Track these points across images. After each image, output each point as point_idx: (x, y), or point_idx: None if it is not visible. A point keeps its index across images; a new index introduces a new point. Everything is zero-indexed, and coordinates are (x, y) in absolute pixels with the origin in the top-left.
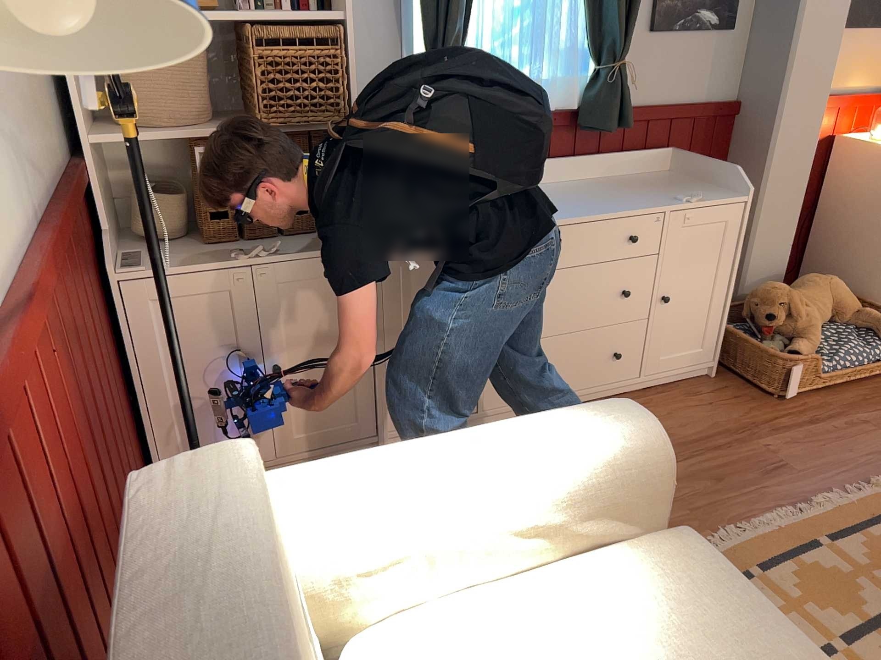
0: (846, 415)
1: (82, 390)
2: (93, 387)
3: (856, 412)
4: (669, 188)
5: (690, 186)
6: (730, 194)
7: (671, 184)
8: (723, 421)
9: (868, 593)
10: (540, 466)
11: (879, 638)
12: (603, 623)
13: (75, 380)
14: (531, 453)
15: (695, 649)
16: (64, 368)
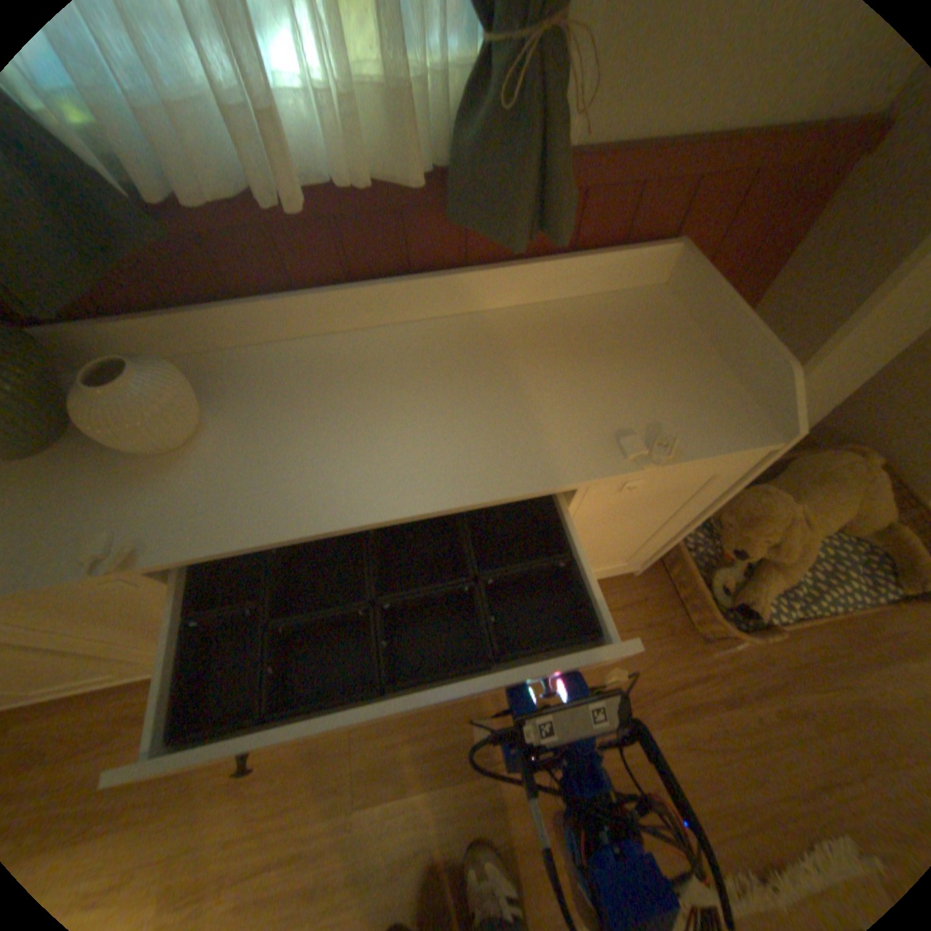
0: (784, 691)
1: None
2: None
3: (800, 686)
4: (628, 375)
5: (677, 364)
6: (749, 420)
7: (640, 351)
8: (612, 678)
9: None
10: None
11: None
12: None
13: None
14: None
15: None
16: None
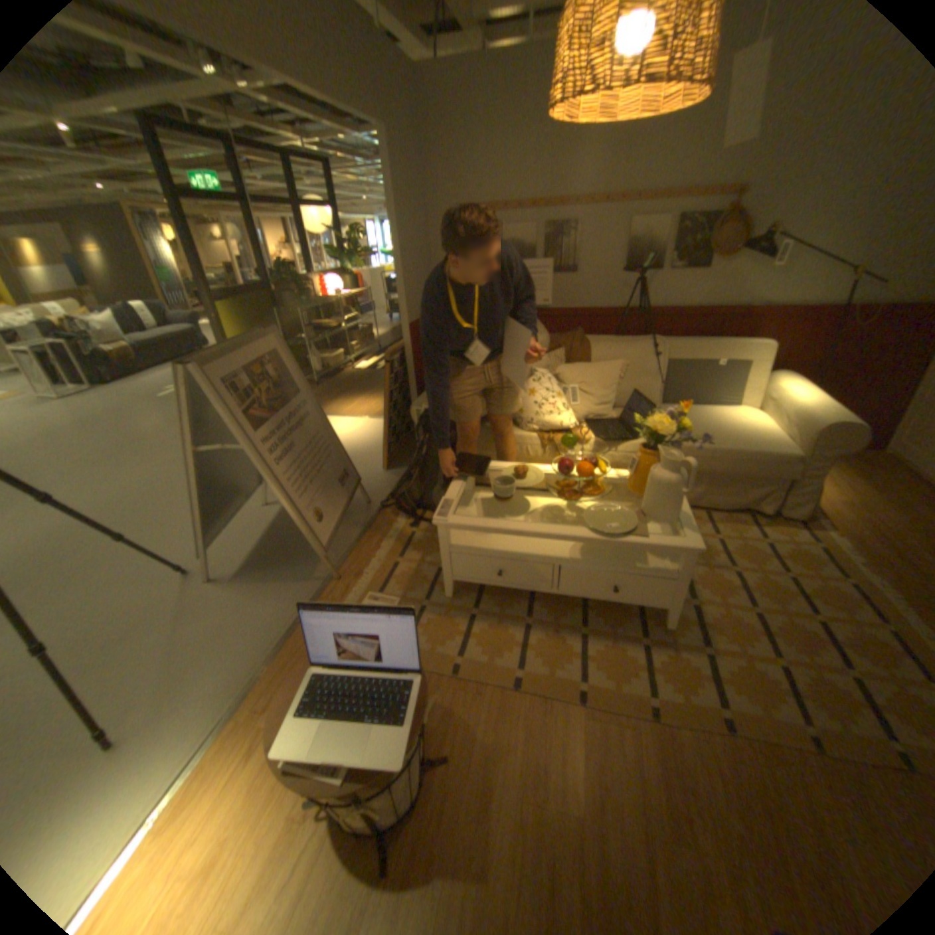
0: None
1: (840, 356)
2: (854, 363)
3: None
4: None
5: None
6: None
7: None
8: None
9: (836, 614)
10: (811, 405)
11: (799, 594)
12: (757, 430)
13: (834, 348)
14: (816, 403)
15: (744, 436)
16: (829, 340)
